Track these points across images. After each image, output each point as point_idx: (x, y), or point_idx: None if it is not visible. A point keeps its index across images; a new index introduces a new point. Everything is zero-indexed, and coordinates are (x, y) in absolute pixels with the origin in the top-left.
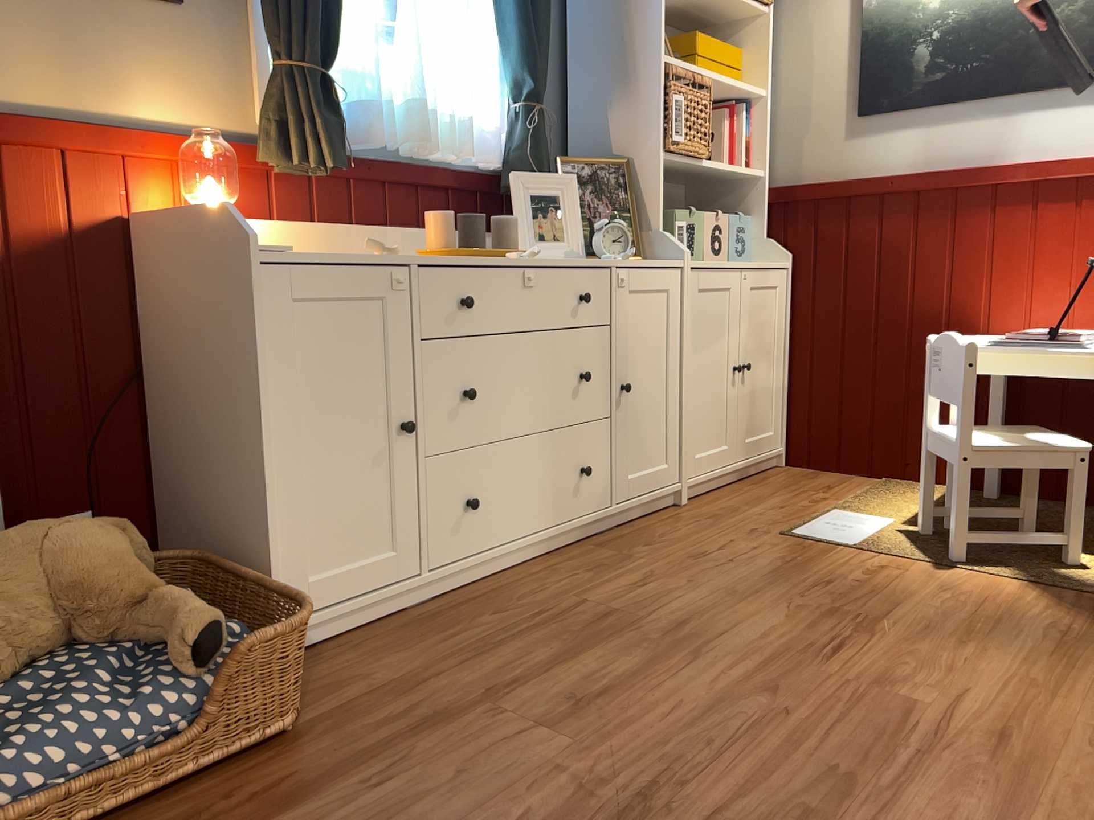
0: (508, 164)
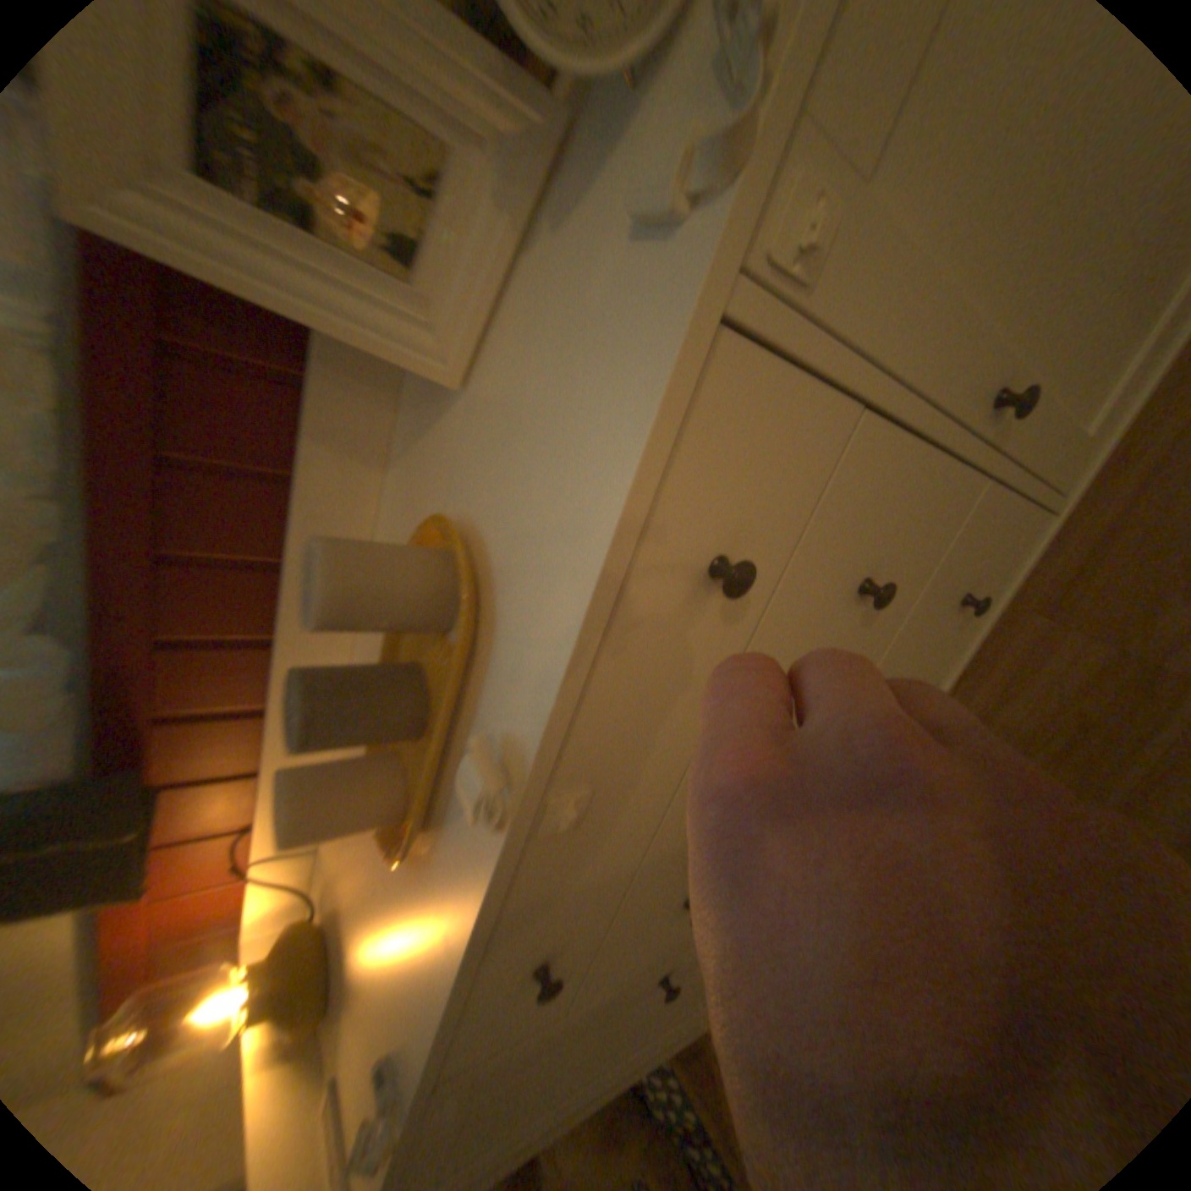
0: None
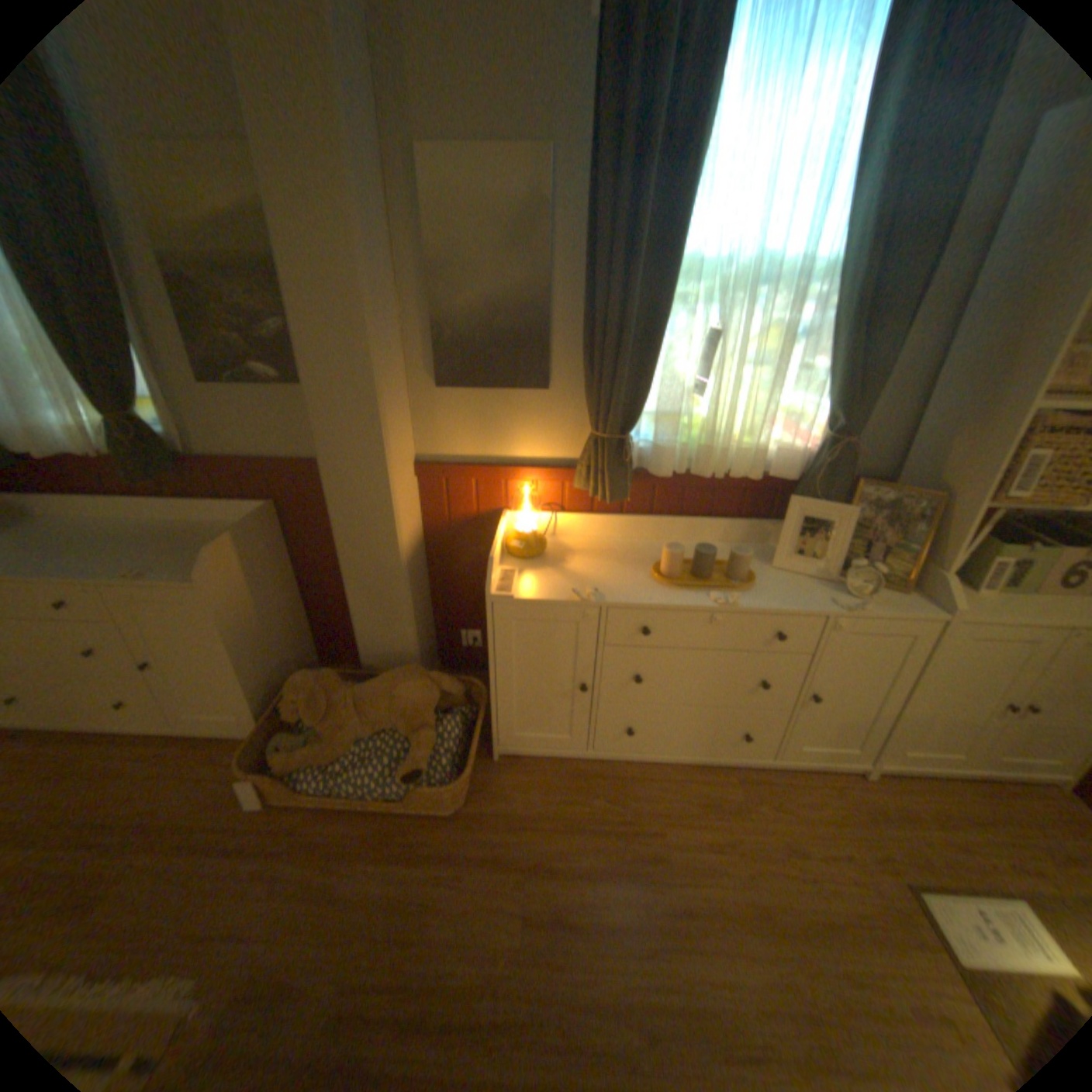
0: (806, 476)
